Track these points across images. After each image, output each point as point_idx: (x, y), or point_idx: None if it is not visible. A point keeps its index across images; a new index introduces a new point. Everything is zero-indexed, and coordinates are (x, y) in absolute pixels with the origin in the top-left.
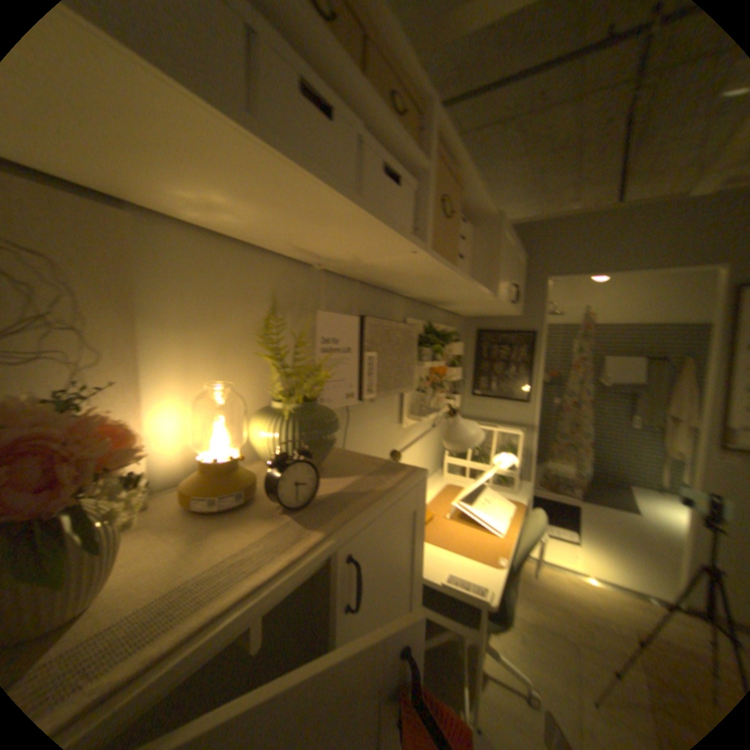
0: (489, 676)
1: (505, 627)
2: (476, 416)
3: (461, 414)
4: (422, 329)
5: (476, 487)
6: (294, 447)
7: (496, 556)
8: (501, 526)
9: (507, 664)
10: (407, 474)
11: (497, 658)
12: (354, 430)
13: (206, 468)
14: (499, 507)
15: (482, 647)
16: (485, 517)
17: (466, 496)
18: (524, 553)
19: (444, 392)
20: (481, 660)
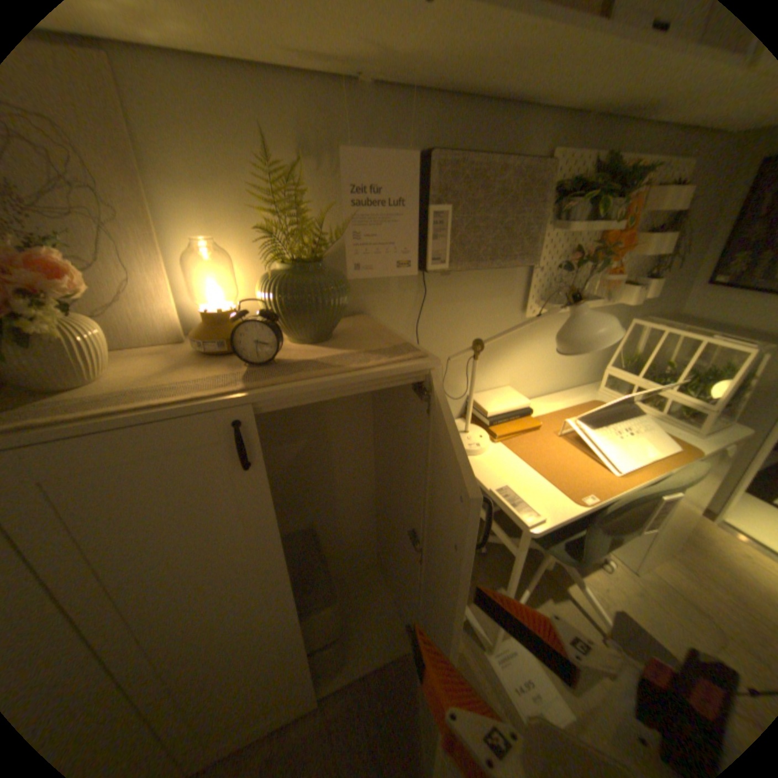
0: (573, 600)
1: (579, 565)
2: (708, 320)
3: (680, 314)
4: (594, 166)
5: (624, 412)
6: (279, 310)
7: (587, 493)
8: (628, 466)
9: (593, 601)
10: (401, 360)
11: (583, 590)
12: (440, 311)
13: (202, 317)
14: (648, 445)
15: (520, 564)
16: (608, 449)
17: (596, 418)
18: (644, 506)
19: (638, 276)
20: (517, 574)
